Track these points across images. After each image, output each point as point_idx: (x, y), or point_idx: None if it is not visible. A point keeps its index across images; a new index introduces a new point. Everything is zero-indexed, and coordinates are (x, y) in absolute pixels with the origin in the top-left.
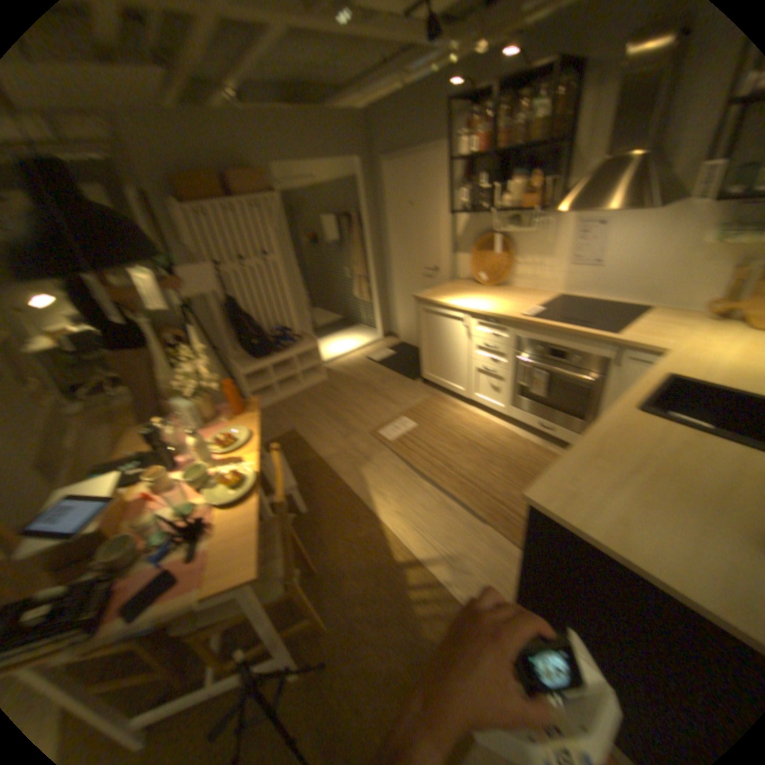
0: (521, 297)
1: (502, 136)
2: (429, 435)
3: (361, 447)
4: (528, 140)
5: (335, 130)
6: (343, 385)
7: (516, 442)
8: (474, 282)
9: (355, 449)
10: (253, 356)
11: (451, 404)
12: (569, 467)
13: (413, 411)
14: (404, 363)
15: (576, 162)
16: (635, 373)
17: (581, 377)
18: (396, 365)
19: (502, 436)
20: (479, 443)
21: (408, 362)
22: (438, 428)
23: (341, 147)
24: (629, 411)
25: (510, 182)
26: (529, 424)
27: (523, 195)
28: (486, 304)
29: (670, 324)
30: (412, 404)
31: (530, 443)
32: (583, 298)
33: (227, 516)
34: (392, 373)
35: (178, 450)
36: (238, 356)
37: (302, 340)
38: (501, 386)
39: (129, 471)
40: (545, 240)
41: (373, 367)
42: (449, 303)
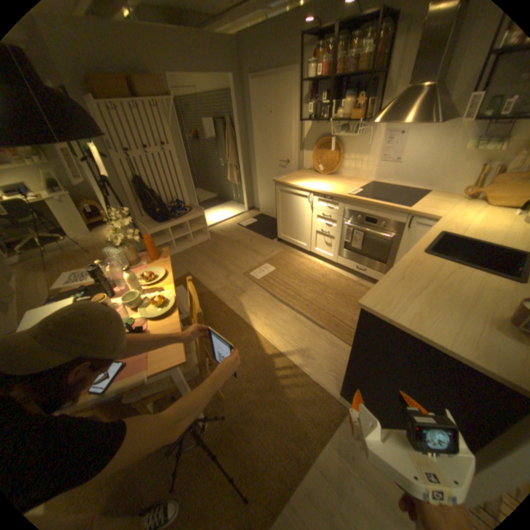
0: (348, 183)
1: (339, 66)
2: (285, 276)
3: (240, 284)
4: (358, 71)
5: (215, 52)
6: (224, 243)
7: (342, 280)
8: (316, 172)
9: (236, 285)
10: (159, 222)
11: (299, 256)
12: (386, 286)
13: (274, 260)
14: (265, 228)
15: (389, 89)
16: (419, 233)
17: (386, 236)
18: (260, 230)
19: (333, 276)
20: (318, 280)
21: (268, 228)
22: (291, 271)
23: (220, 66)
24: (420, 253)
25: (344, 101)
26: (350, 268)
27: (352, 111)
28: (325, 187)
29: (442, 202)
30: (273, 256)
31: (351, 280)
32: (388, 184)
33: (162, 325)
34: (257, 235)
35: (119, 283)
36: (148, 221)
37: (194, 211)
38: (333, 243)
39: (84, 298)
40: (365, 144)
41: (244, 231)
42: (300, 186)
